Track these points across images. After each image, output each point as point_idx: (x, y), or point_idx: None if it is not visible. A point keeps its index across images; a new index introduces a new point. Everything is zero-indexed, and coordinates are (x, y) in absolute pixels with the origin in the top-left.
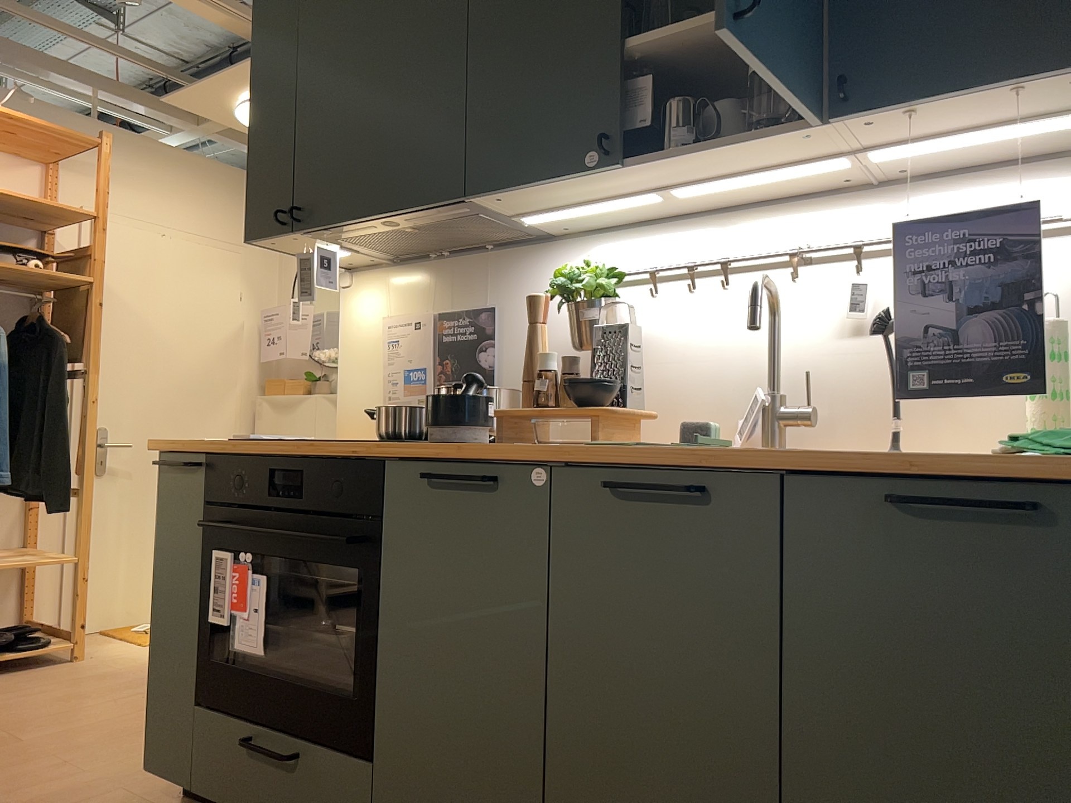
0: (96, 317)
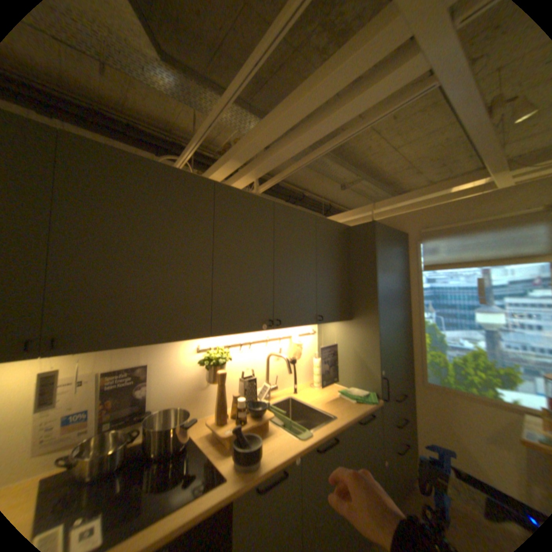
0: None
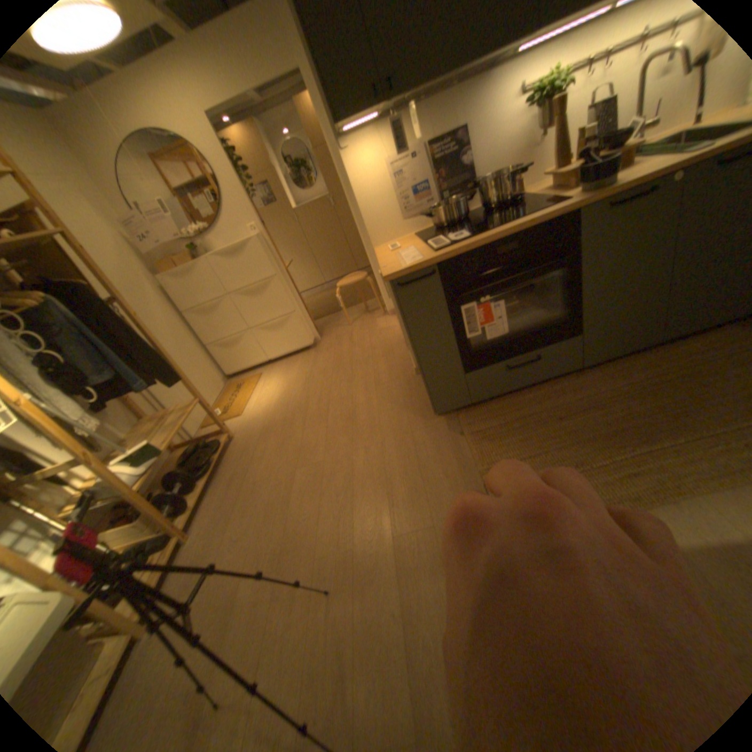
0: (86, 257)
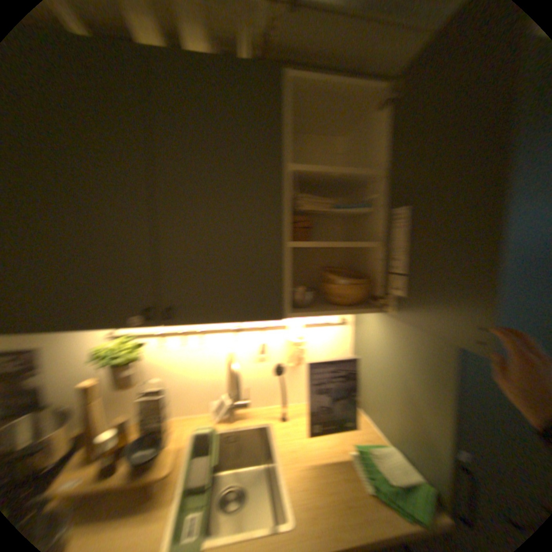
0: None
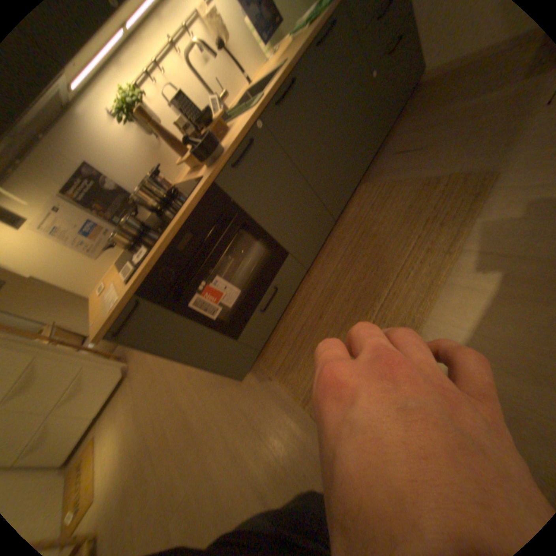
0: None
